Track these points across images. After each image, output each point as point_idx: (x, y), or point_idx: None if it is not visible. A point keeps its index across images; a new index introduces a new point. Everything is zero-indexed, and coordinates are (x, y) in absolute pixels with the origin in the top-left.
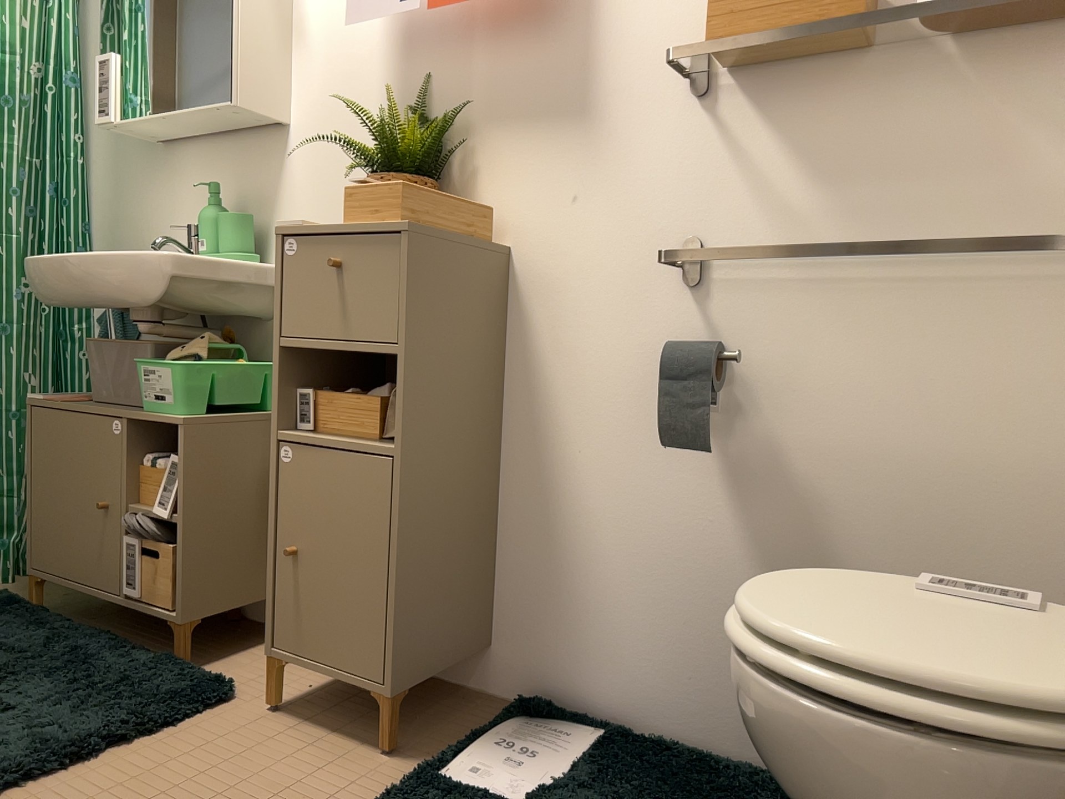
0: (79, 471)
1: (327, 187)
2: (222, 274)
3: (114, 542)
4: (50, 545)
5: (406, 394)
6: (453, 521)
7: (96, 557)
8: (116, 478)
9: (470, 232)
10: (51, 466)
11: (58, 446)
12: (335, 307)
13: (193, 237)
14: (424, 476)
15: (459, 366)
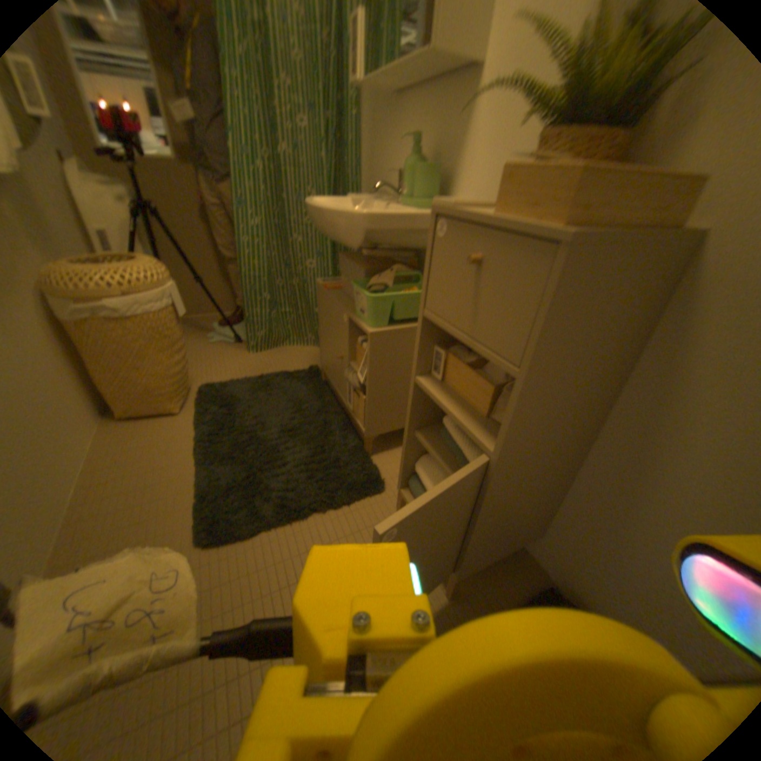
0: (329, 332)
1: (500, 133)
2: (406, 219)
3: (341, 377)
4: (322, 360)
5: (512, 421)
6: (532, 492)
7: (335, 379)
8: (341, 346)
9: (658, 222)
10: (321, 322)
11: (323, 314)
12: (464, 304)
13: (403, 174)
14: (514, 474)
15: (582, 381)
